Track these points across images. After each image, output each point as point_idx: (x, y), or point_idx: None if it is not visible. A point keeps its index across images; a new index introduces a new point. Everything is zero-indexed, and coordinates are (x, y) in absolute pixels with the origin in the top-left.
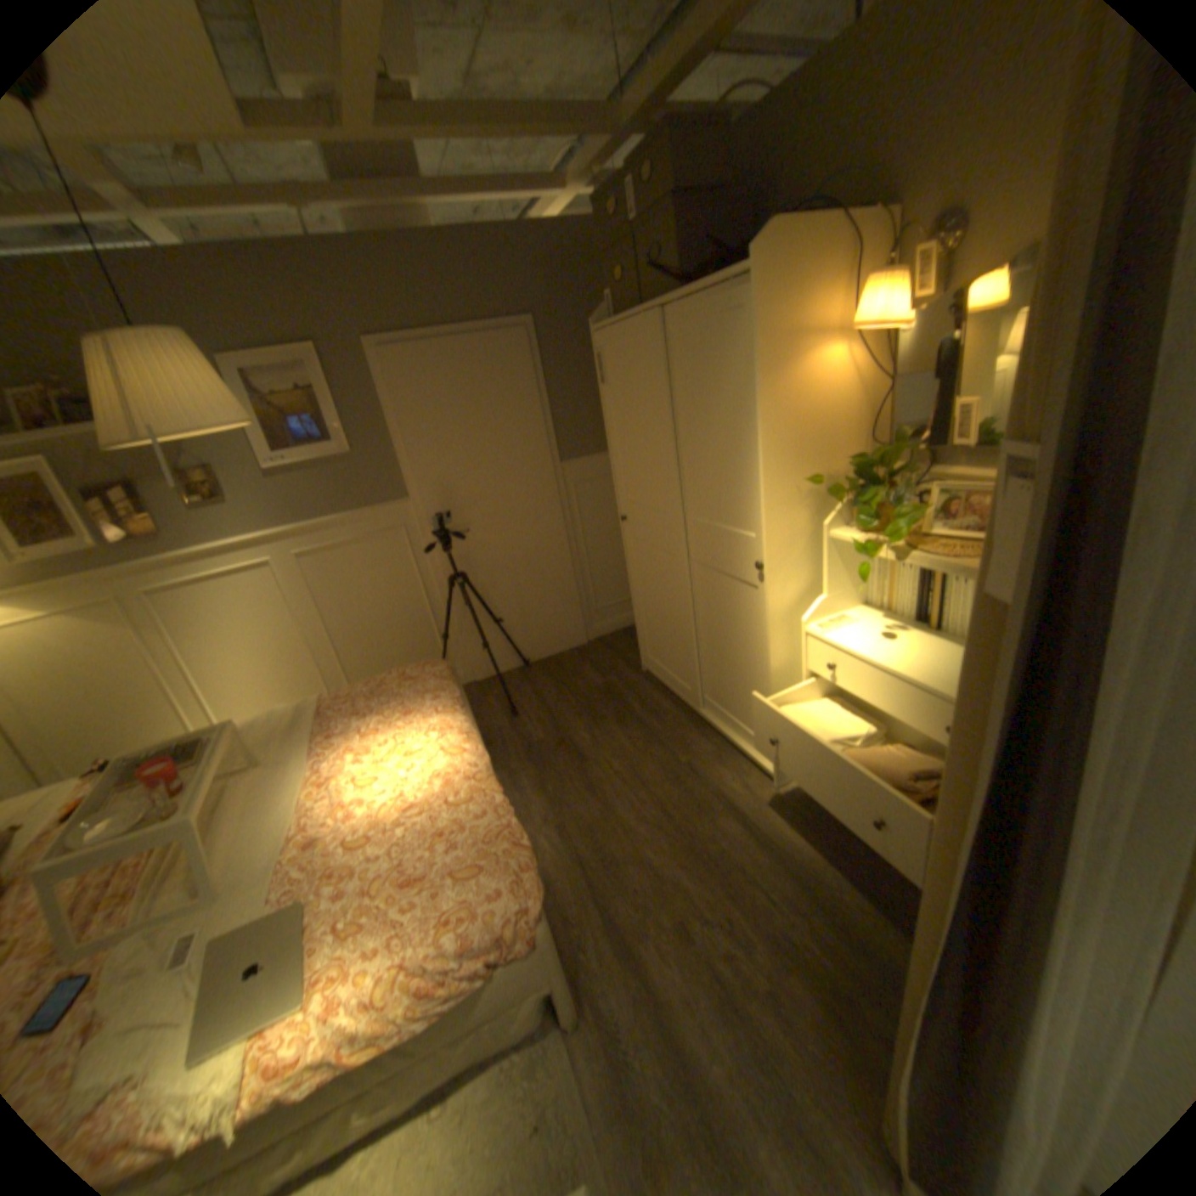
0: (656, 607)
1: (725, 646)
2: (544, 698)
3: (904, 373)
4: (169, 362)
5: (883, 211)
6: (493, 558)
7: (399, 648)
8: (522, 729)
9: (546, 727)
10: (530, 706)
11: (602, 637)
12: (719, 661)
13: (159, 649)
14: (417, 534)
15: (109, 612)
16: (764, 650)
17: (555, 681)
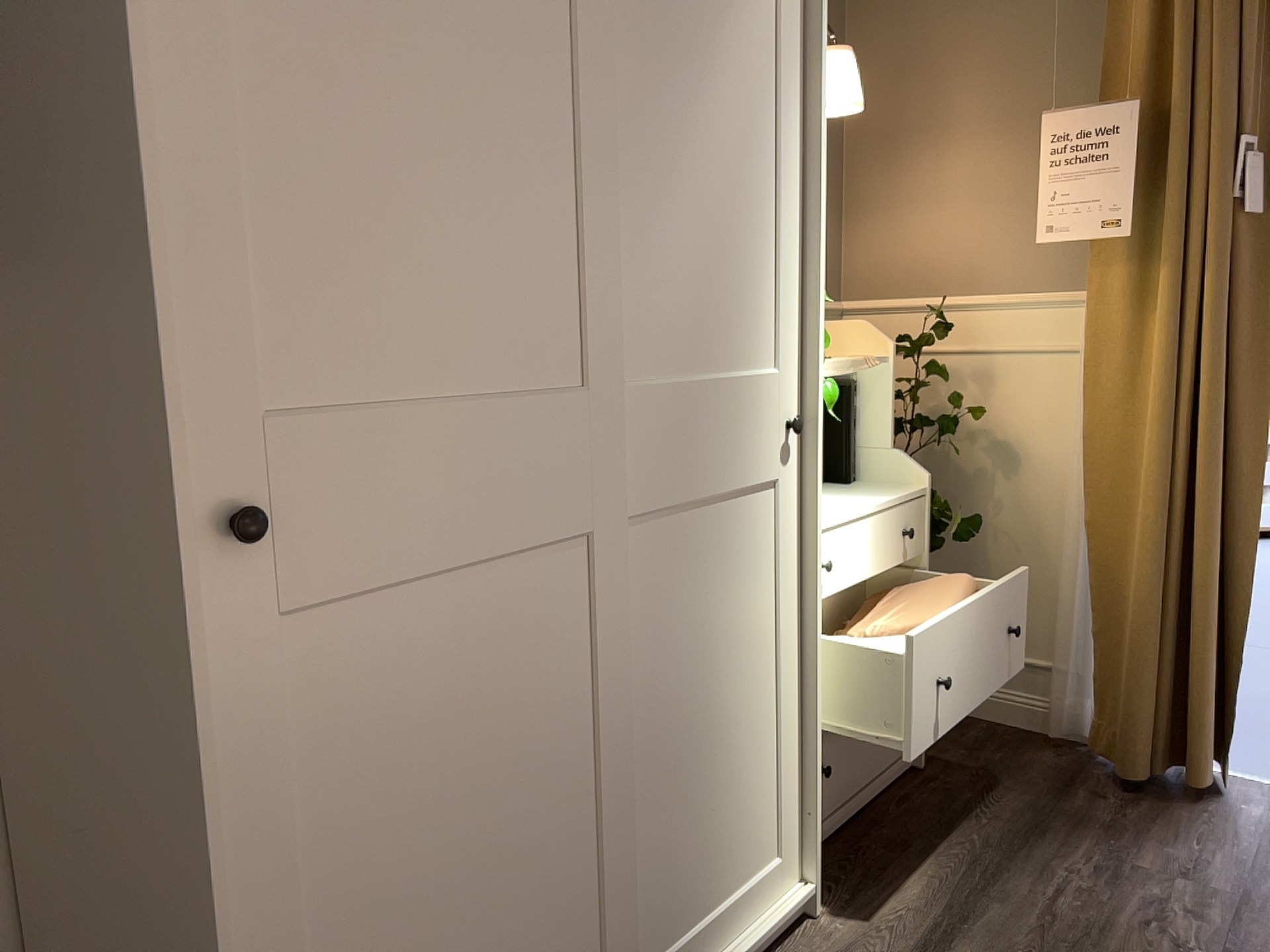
0: (442, 856)
1: (702, 706)
2: None
3: None
4: None
5: None
6: None
7: None
8: None
9: None
10: None
11: None
12: (682, 776)
13: None
14: None
15: None
16: (786, 612)
17: None
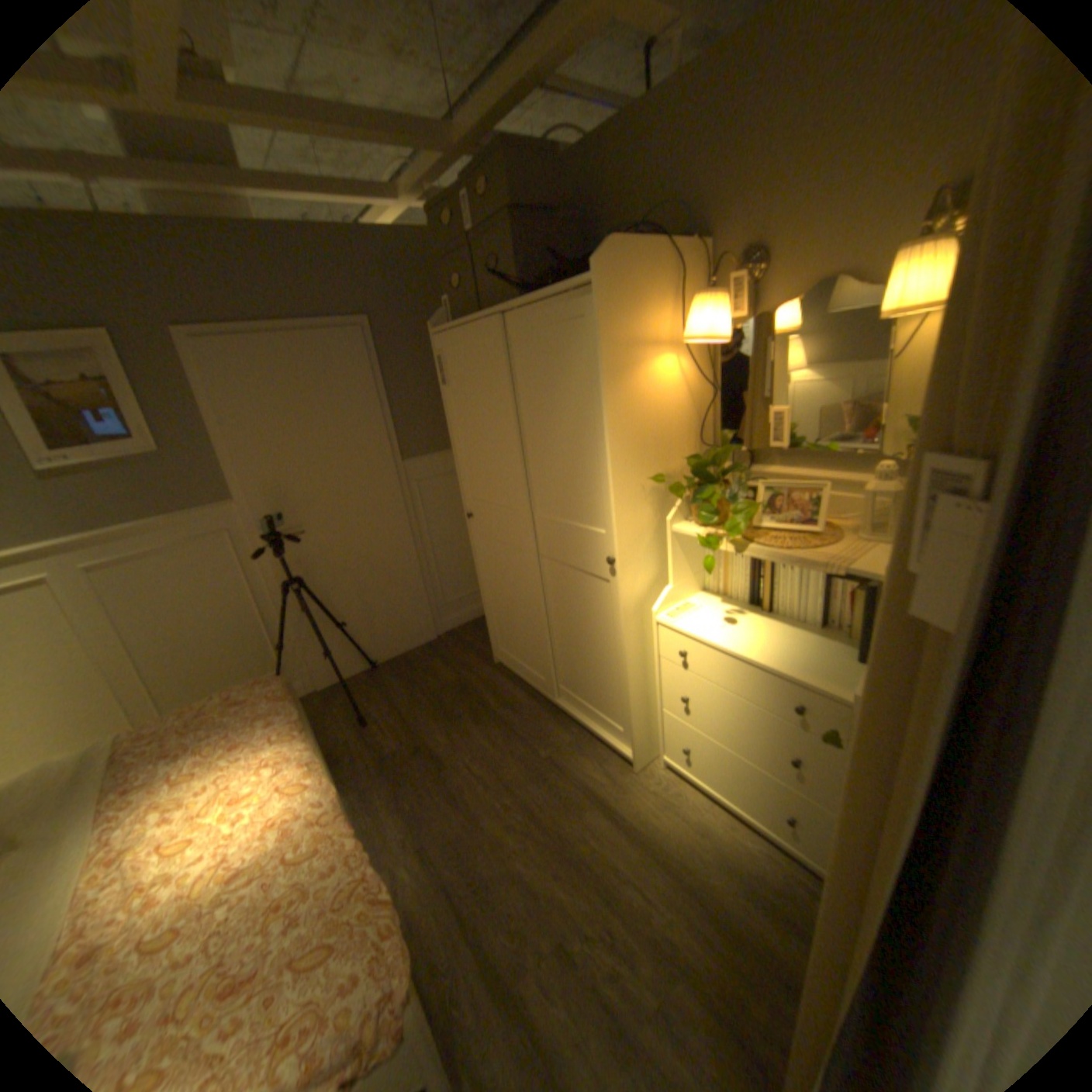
0: (506, 601)
1: (578, 637)
2: (394, 701)
3: (723, 383)
4: None
5: (700, 241)
6: (333, 558)
7: (223, 663)
8: (371, 739)
9: (398, 734)
10: (379, 712)
11: (452, 630)
12: (572, 651)
13: None
14: (243, 536)
15: None
16: (617, 640)
17: (405, 681)
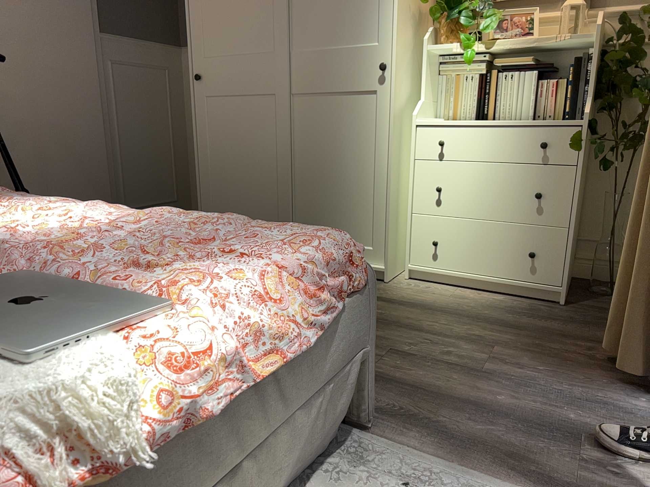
0: (235, 162)
1: (329, 167)
2: None
3: None
4: None
5: None
6: (18, 113)
7: None
8: None
9: None
10: None
11: None
12: (319, 186)
13: None
14: None
15: None
16: (378, 148)
17: None
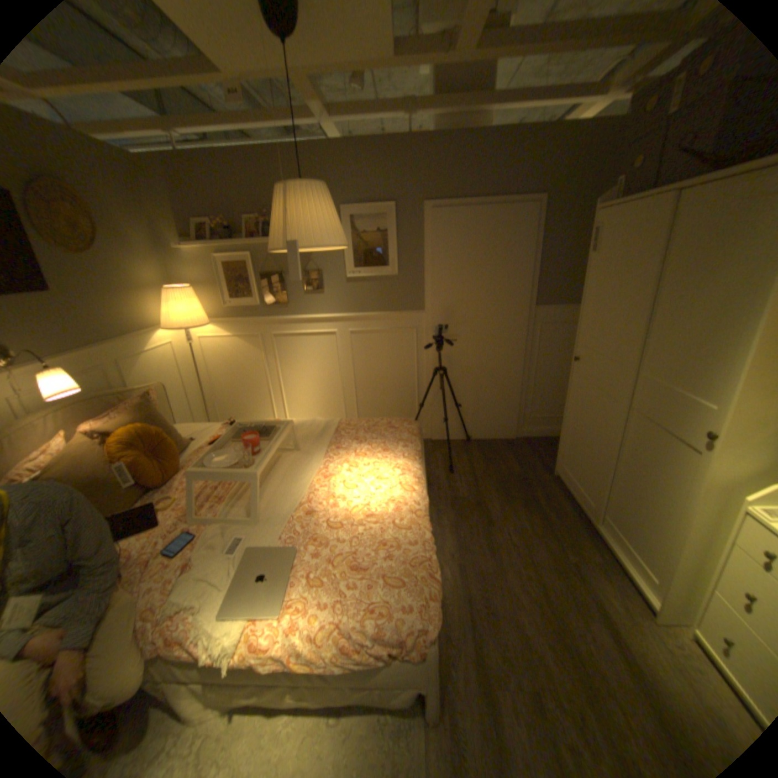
0: (584, 433)
1: (644, 487)
2: (475, 467)
3: None
4: (313, 202)
5: None
6: (467, 362)
7: (392, 403)
8: (454, 483)
9: (471, 489)
10: (464, 469)
11: (529, 437)
12: (633, 496)
13: (273, 367)
14: (423, 334)
15: (257, 341)
16: (689, 507)
17: (486, 458)
